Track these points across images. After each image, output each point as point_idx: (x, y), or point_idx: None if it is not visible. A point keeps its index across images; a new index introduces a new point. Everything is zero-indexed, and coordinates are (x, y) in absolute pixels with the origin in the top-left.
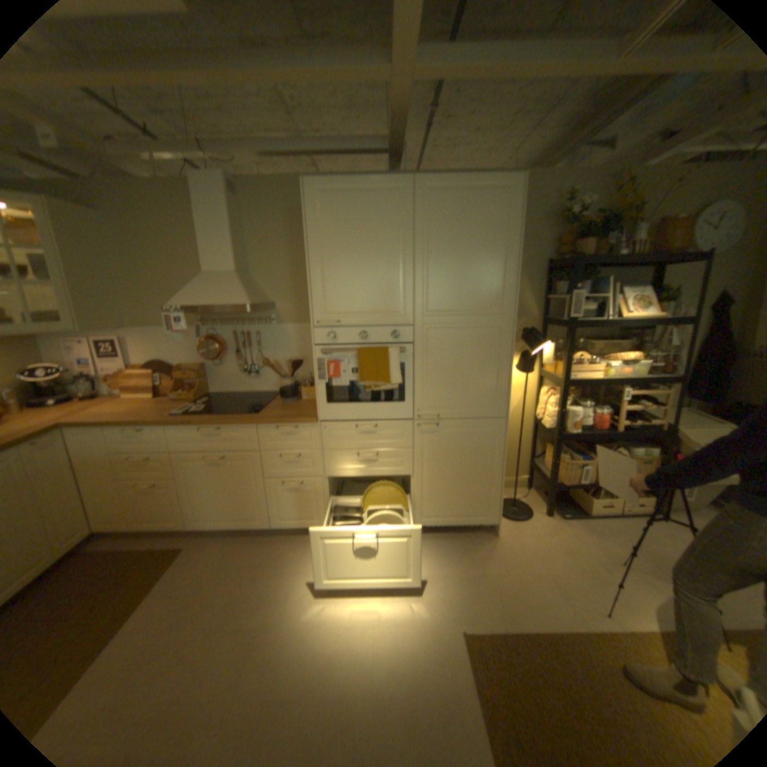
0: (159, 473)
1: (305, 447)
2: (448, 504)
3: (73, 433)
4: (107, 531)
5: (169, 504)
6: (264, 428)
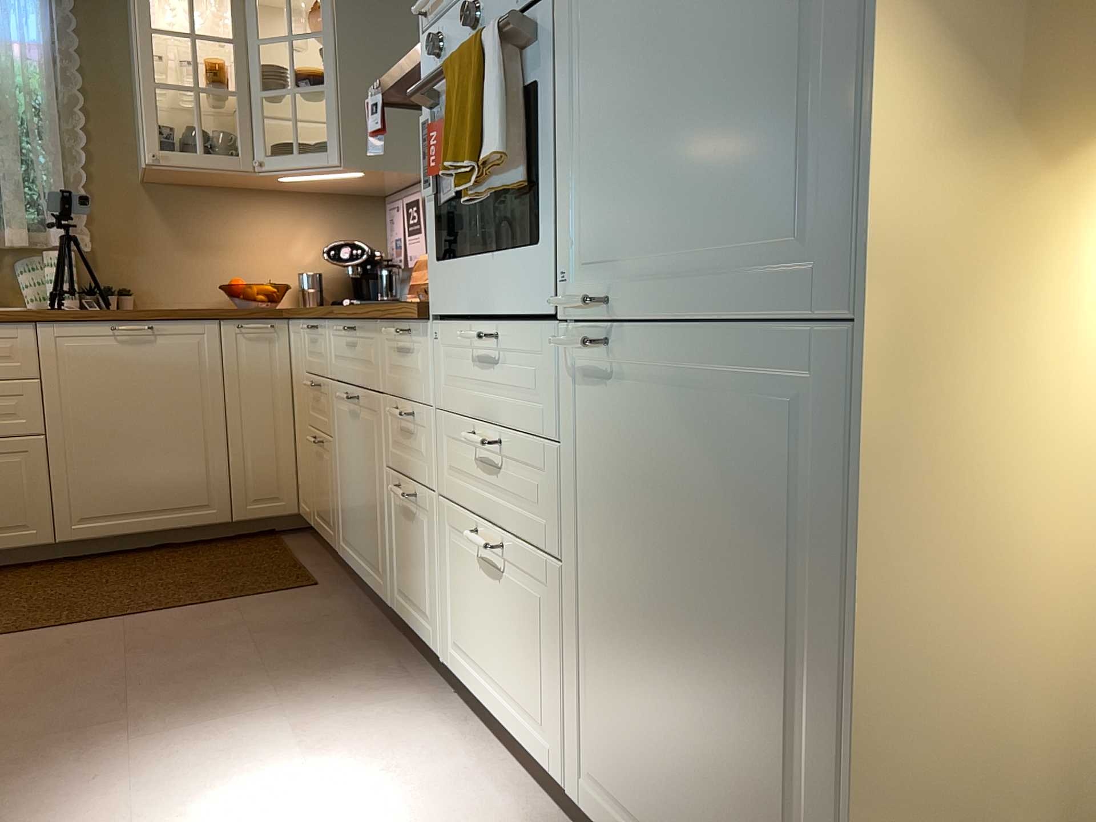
0: (325, 415)
1: (420, 392)
2: (657, 776)
3: (292, 324)
4: (304, 512)
5: (330, 485)
6: (384, 328)
